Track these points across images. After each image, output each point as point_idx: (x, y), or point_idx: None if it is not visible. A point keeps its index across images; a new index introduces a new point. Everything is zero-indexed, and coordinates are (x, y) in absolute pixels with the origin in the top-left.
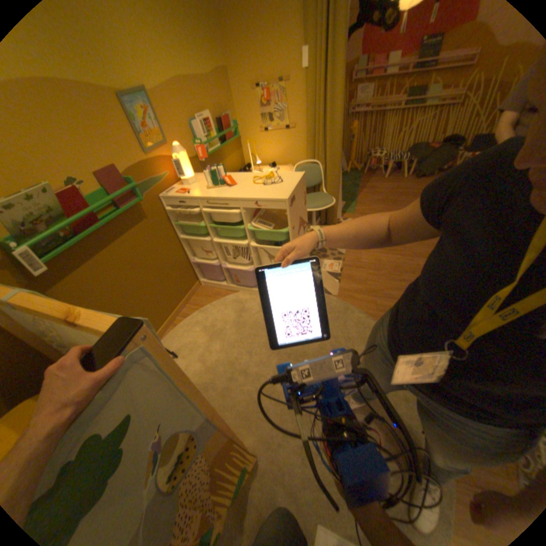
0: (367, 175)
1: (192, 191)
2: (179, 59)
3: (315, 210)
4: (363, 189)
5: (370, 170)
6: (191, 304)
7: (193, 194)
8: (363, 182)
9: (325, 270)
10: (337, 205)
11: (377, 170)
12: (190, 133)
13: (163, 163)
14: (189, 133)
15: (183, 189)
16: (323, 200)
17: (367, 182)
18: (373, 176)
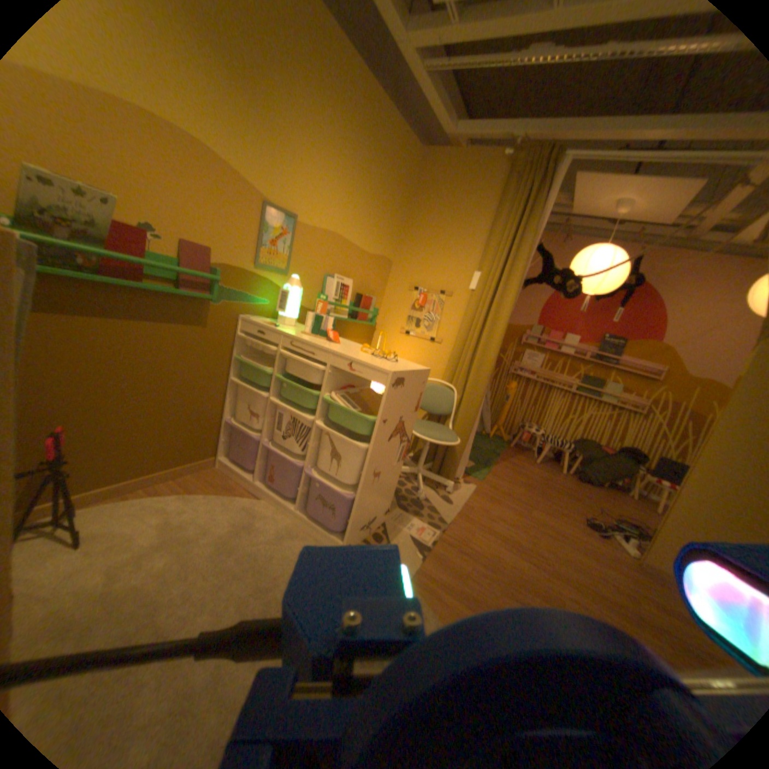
0: (515, 451)
1: (283, 329)
2: (348, 226)
3: (428, 440)
4: (504, 463)
5: (519, 448)
6: (178, 485)
7: (281, 330)
8: (507, 456)
9: (411, 534)
10: (462, 456)
11: (529, 451)
12: (321, 287)
13: (270, 291)
14: (318, 286)
15: (273, 324)
16: (445, 435)
17: (511, 458)
18: (522, 456)
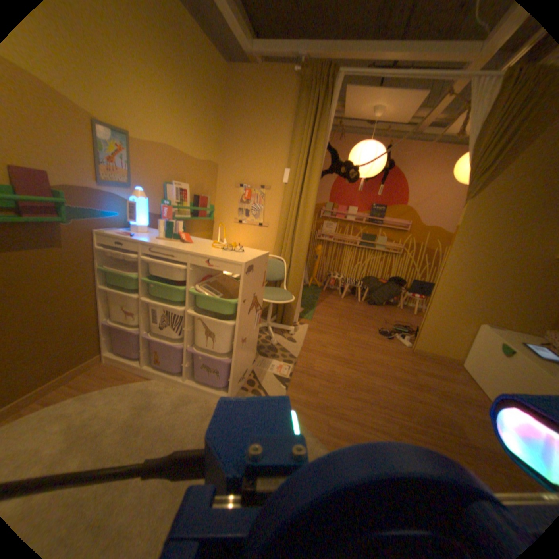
0: (326, 292)
1: (139, 237)
2: (176, 137)
3: (272, 302)
4: (321, 303)
5: (328, 290)
6: (70, 387)
7: (138, 239)
8: (322, 297)
9: (273, 372)
10: (296, 307)
11: (334, 291)
12: (163, 194)
13: (117, 203)
14: (161, 193)
15: (128, 234)
16: (283, 295)
17: (325, 298)
18: (331, 295)
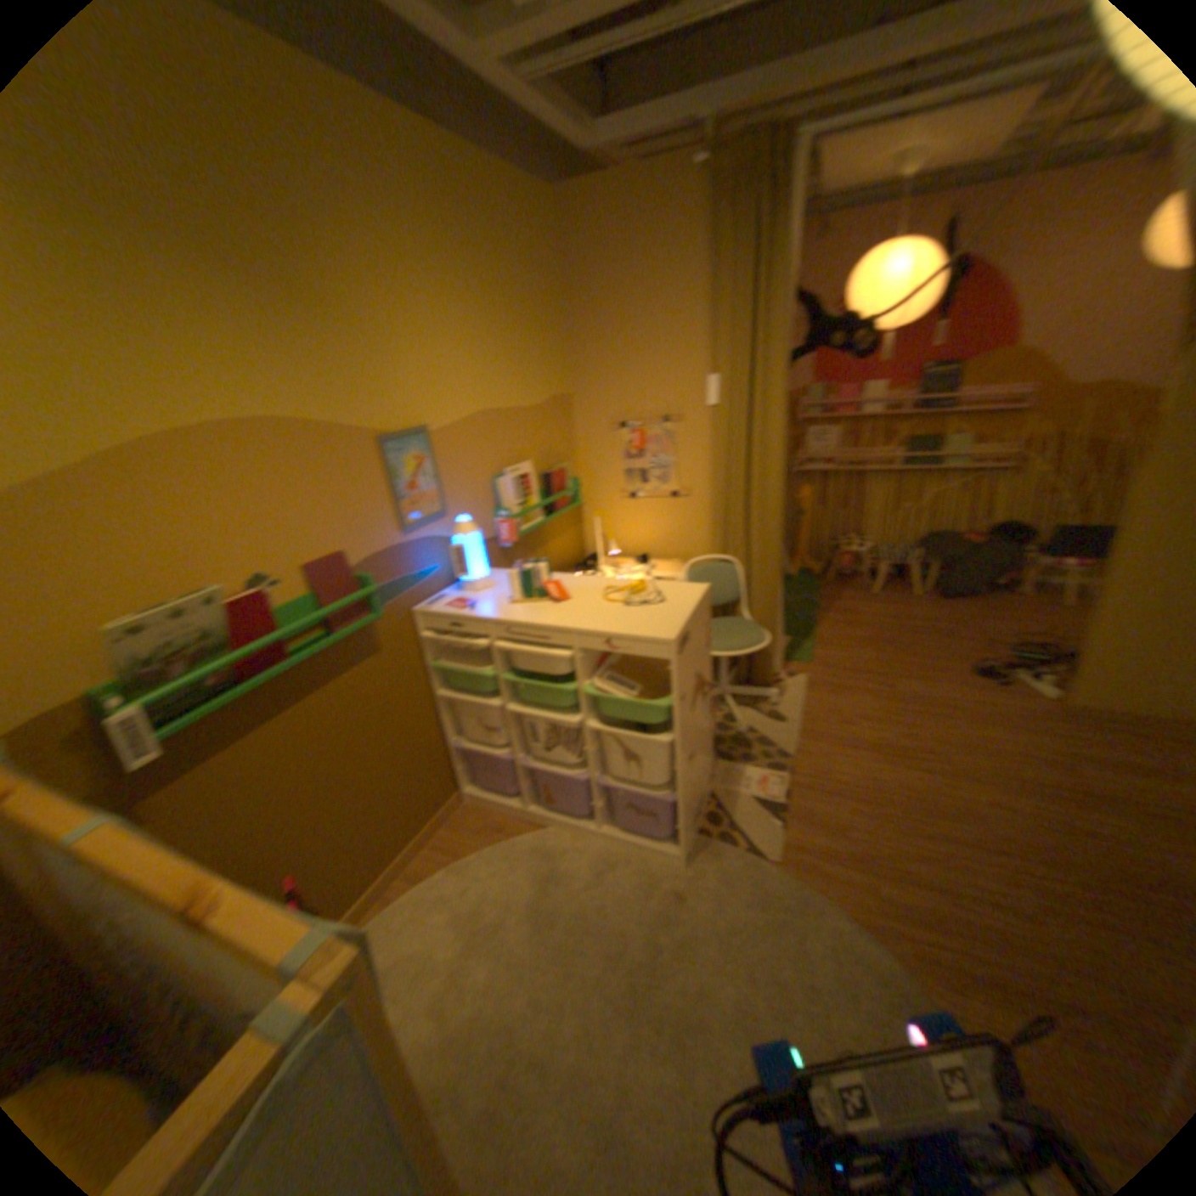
0: (837, 584)
1: (483, 604)
2: (496, 386)
3: (728, 654)
4: (829, 614)
5: (841, 576)
6: (435, 848)
7: (484, 612)
8: (829, 599)
9: (752, 792)
10: (776, 646)
11: (856, 575)
12: (495, 497)
13: (436, 549)
14: (491, 499)
15: (464, 600)
16: (747, 635)
17: (836, 600)
18: (850, 588)
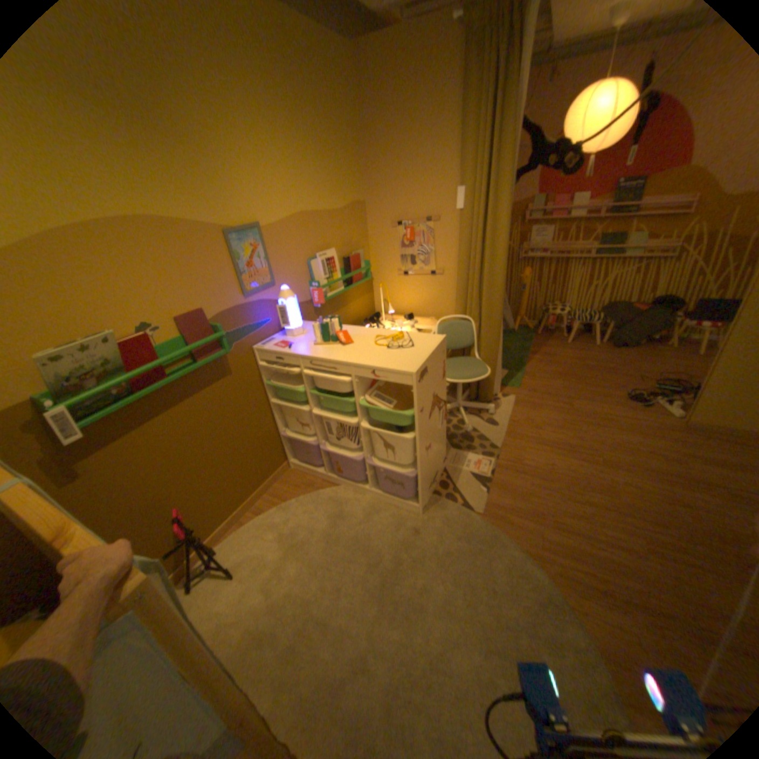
0: (543, 336)
1: (296, 345)
2: (308, 195)
3: (460, 381)
4: (535, 355)
5: (547, 330)
6: (270, 495)
7: (295, 350)
8: (536, 345)
9: (470, 469)
10: (495, 376)
11: (557, 330)
12: (308, 273)
13: (266, 308)
14: (305, 274)
15: (284, 342)
16: (474, 369)
17: (541, 346)
18: (551, 339)
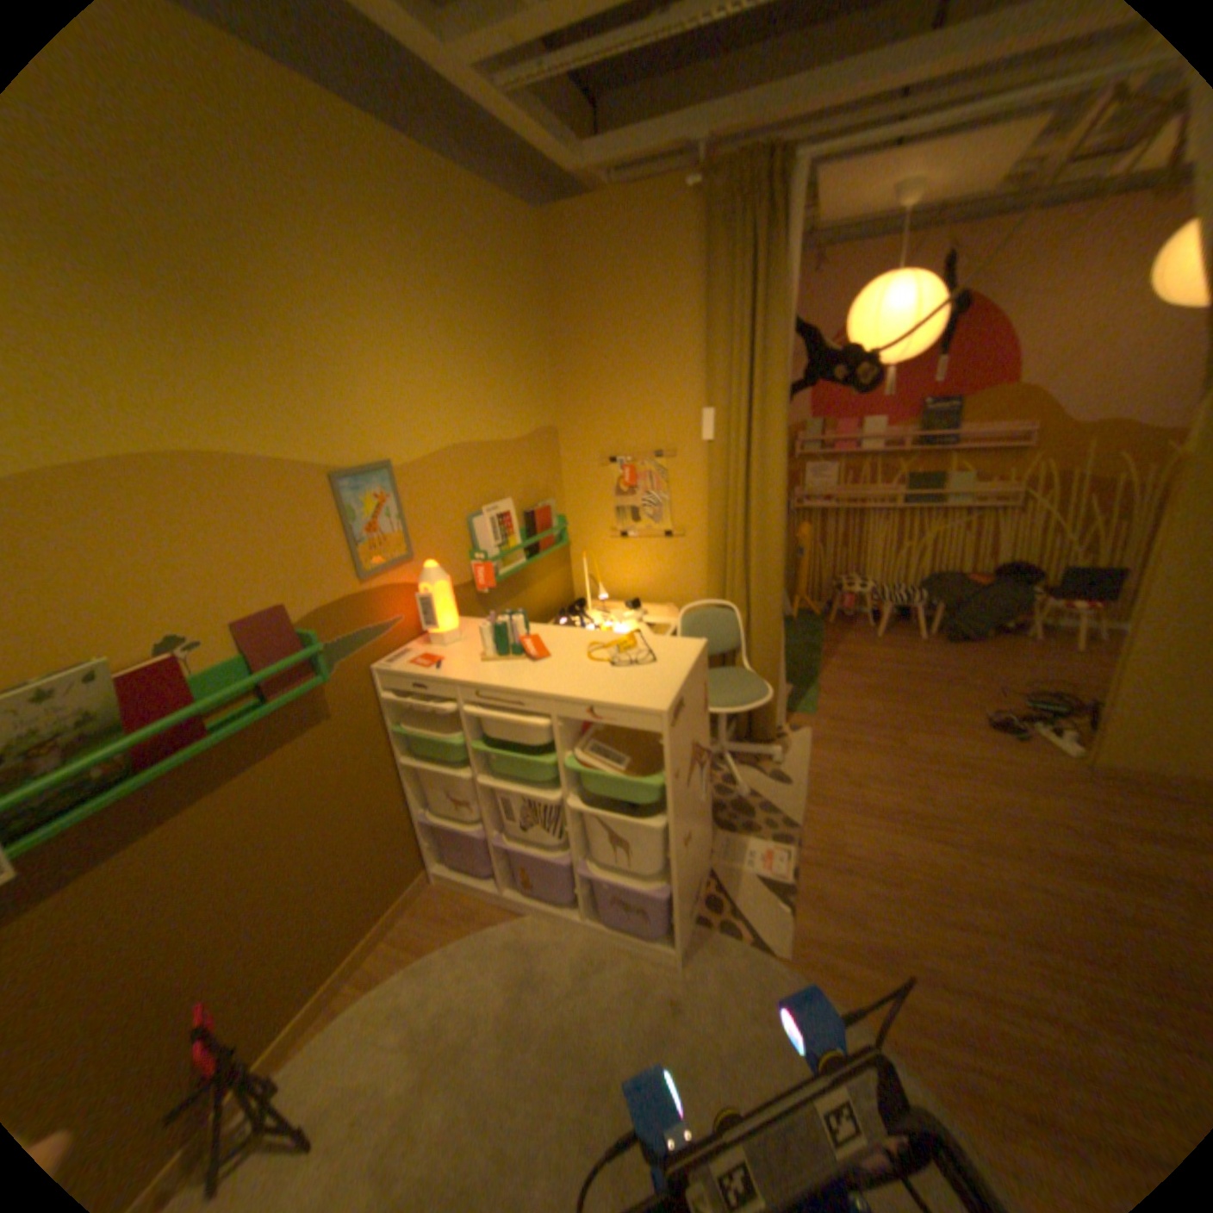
0: (838, 626)
1: (449, 663)
2: (471, 418)
3: (727, 711)
4: (832, 659)
5: (843, 617)
6: (392, 944)
7: (449, 672)
8: (831, 642)
9: (756, 870)
10: (778, 698)
11: (858, 616)
12: (469, 539)
13: (398, 598)
14: (465, 540)
15: (428, 657)
16: (747, 689)
17: (839, 644)
18: (852, 631)
